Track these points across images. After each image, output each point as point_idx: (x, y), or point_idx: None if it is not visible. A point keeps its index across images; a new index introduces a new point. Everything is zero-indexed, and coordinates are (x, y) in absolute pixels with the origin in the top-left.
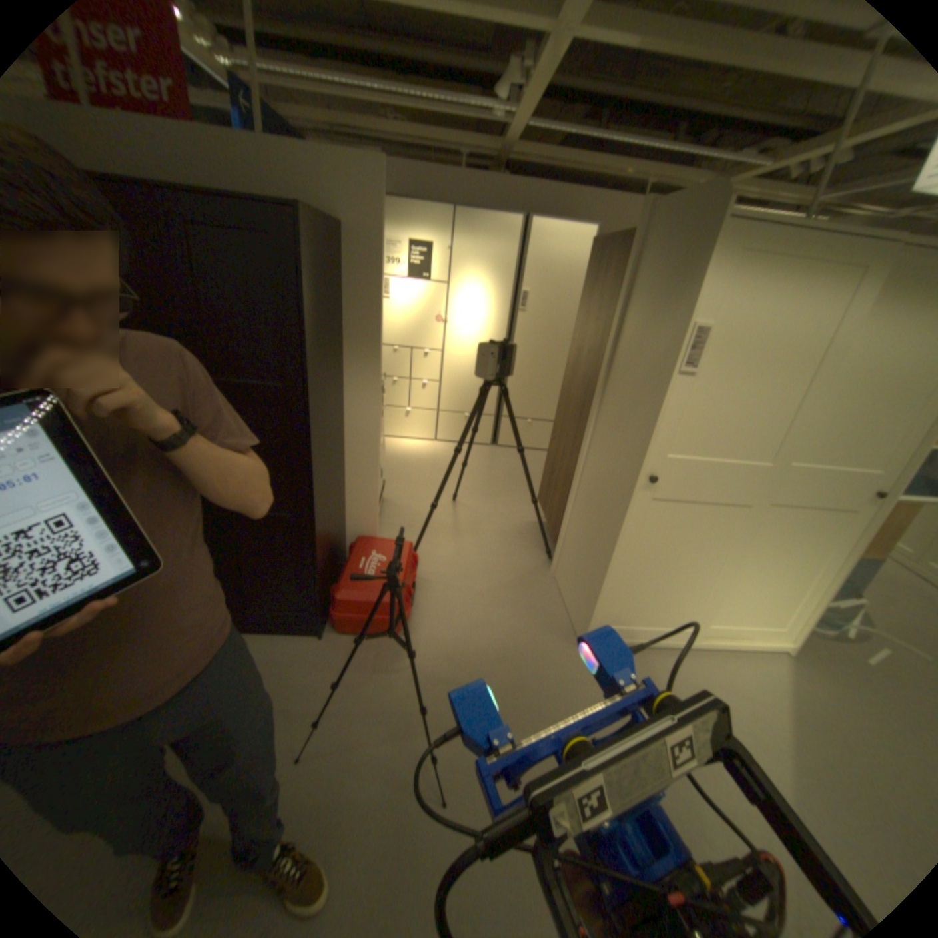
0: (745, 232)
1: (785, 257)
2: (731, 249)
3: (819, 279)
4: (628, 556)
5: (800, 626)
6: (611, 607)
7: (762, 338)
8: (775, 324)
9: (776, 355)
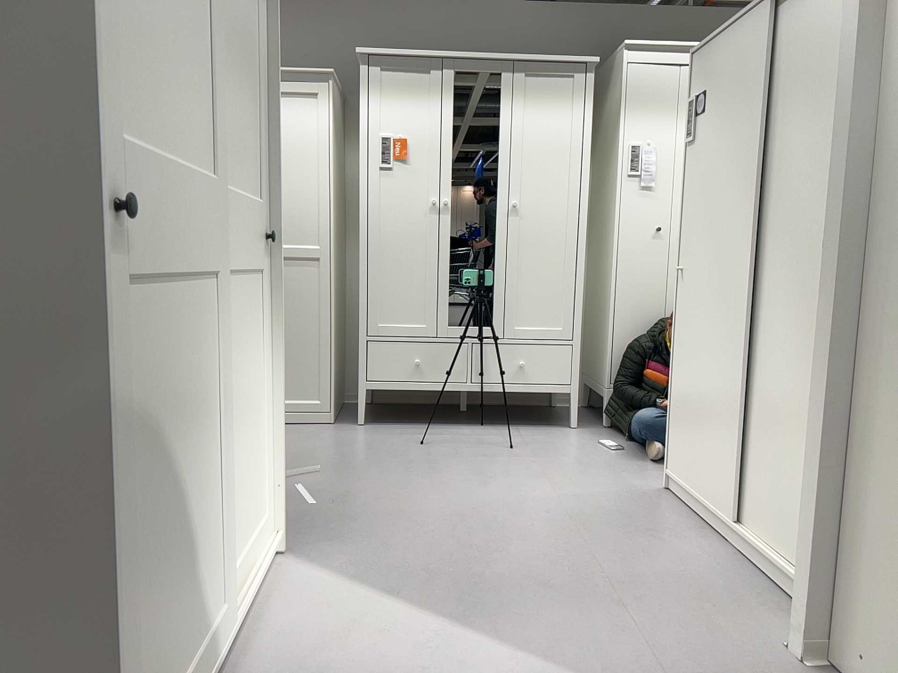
0: None
1: None
2: None
3: None
4: (114, 498)
5: (268, 501)
6: None
7: None
8: None
9: None
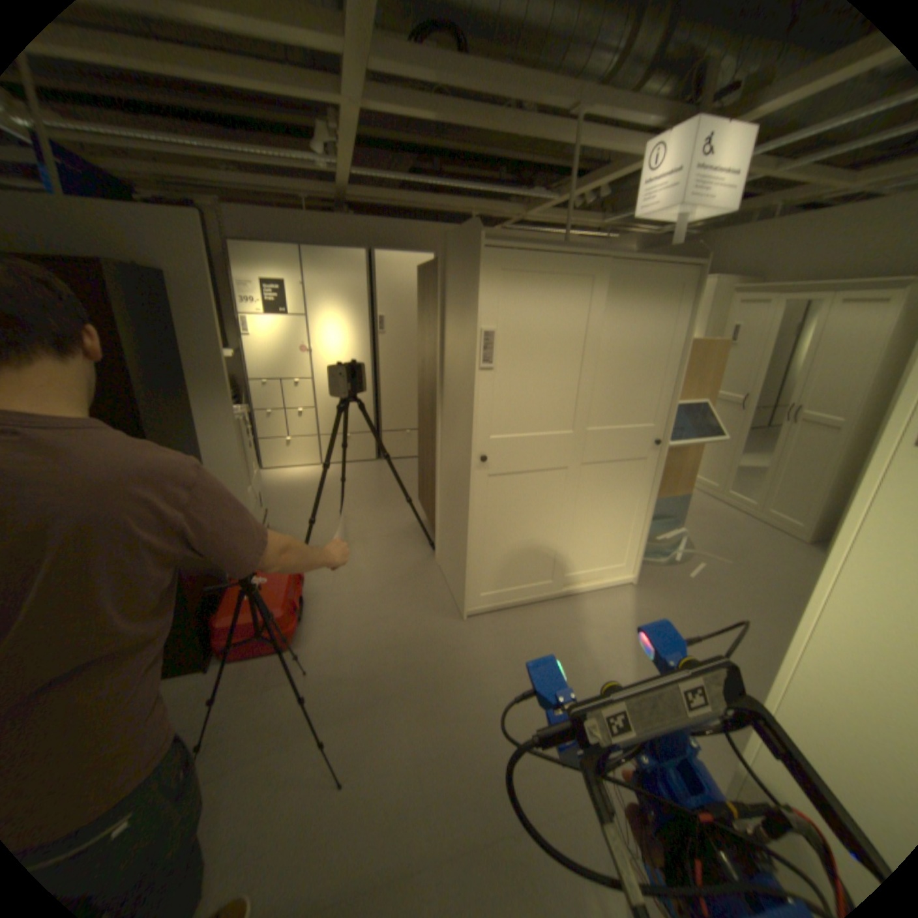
0: (499, 258)
1: (534, 274)
2: (492, 271)
3: (563, 288)
4: (481, 527)
5: (632, 559)
6: (479, 576)
7: (535, 335)
8: (542, 323)
9: (549, 347)
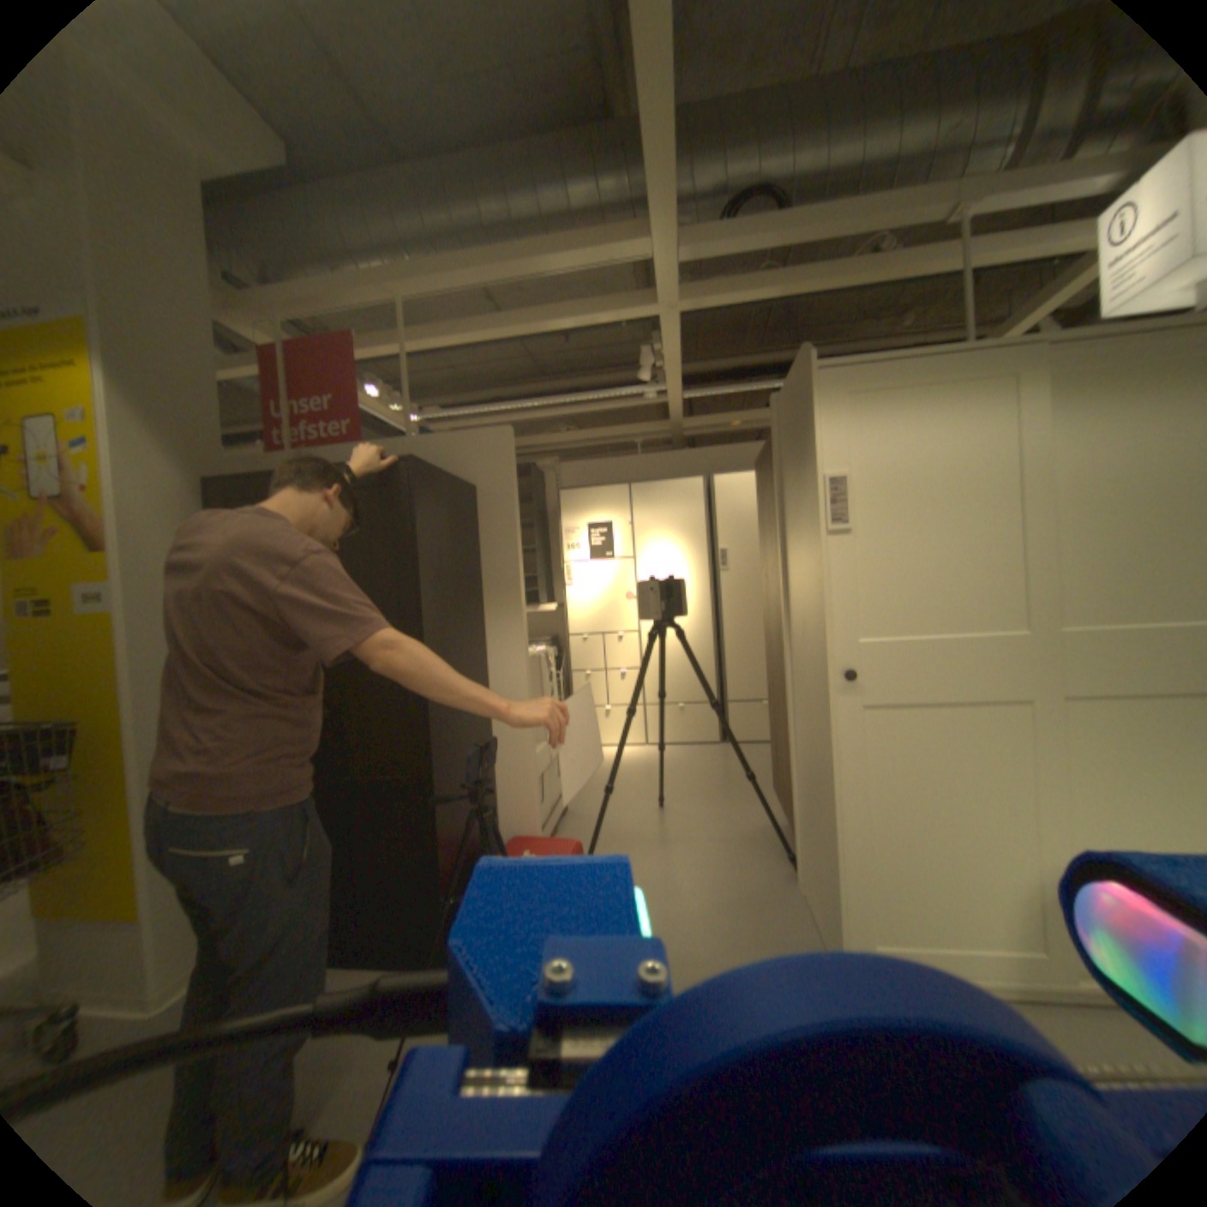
0: (839, 377)
1: (900, 388)
2: (830, 396)
3: (957, 399)
4: (857, 802)
5: None
6: (864, 903)
7: (917, 474)
8: (926, 455)
9: (947, 489)
